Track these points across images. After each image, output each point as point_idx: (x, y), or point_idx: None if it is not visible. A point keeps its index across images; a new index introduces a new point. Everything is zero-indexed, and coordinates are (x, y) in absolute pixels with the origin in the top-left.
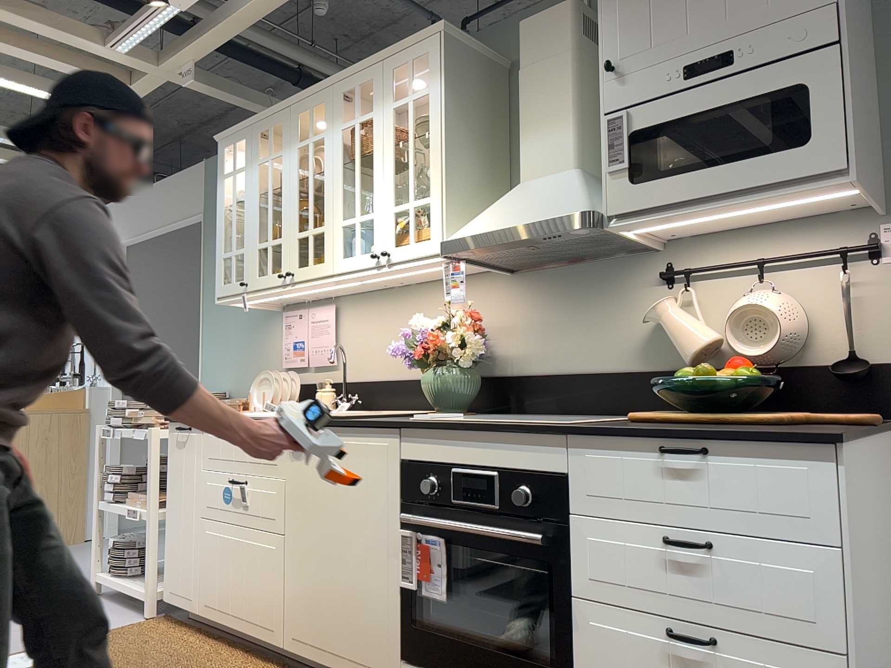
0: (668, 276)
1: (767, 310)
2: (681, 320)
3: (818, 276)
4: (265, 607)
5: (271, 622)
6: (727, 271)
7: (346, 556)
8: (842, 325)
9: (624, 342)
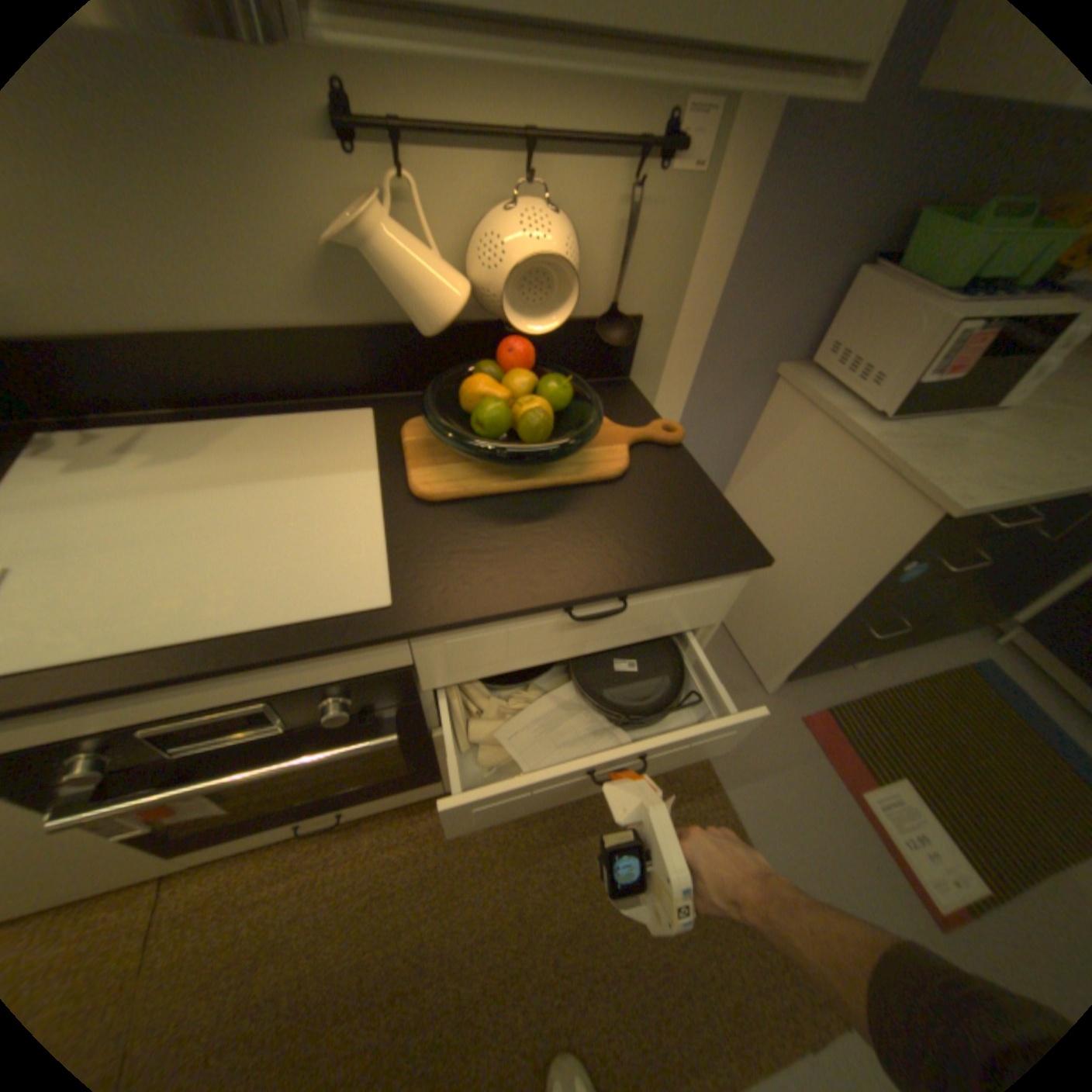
0: (349, 124)
1: (561, 261)
2: (412, 256)
3: (599, 175)
4: None
5: None
6: (464, 133)
7: None
8: (616, 269)
9: (269, 268)
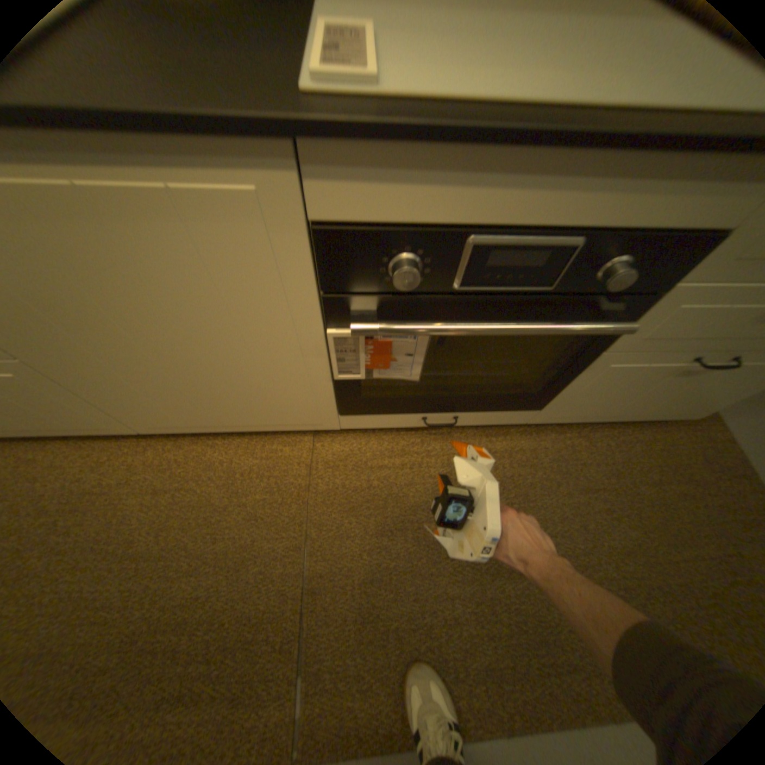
0: None
1: None
2: None
3: None
4: (68, 420)
5: (95, 426)
6: None
7: (209, 365)
8: None
9: None
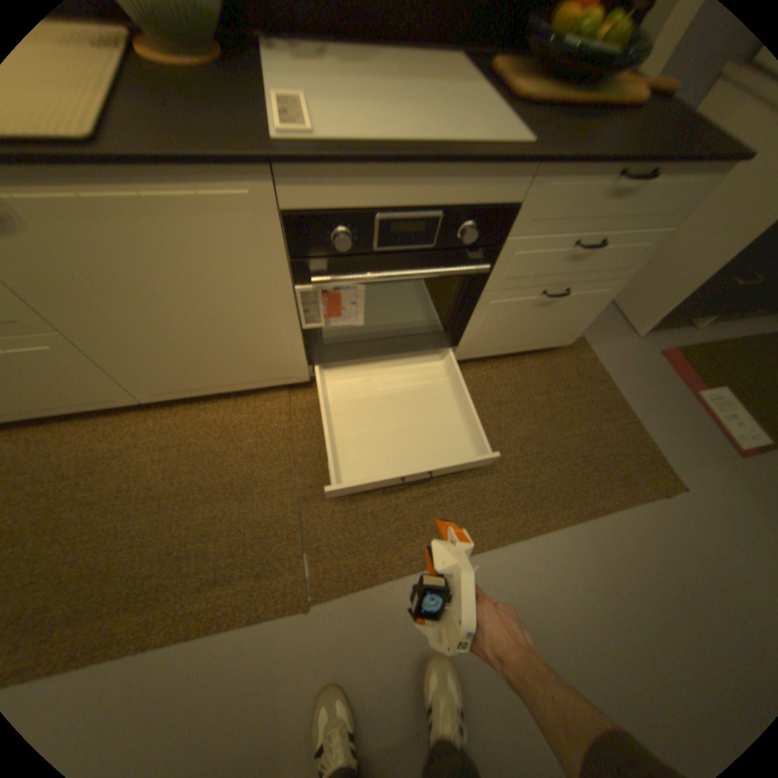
0: None
1: None
2: None
3: None
4: (83, 393)
5: (105, 398)
6: None
7: (209, 325)
8: None
9: None
